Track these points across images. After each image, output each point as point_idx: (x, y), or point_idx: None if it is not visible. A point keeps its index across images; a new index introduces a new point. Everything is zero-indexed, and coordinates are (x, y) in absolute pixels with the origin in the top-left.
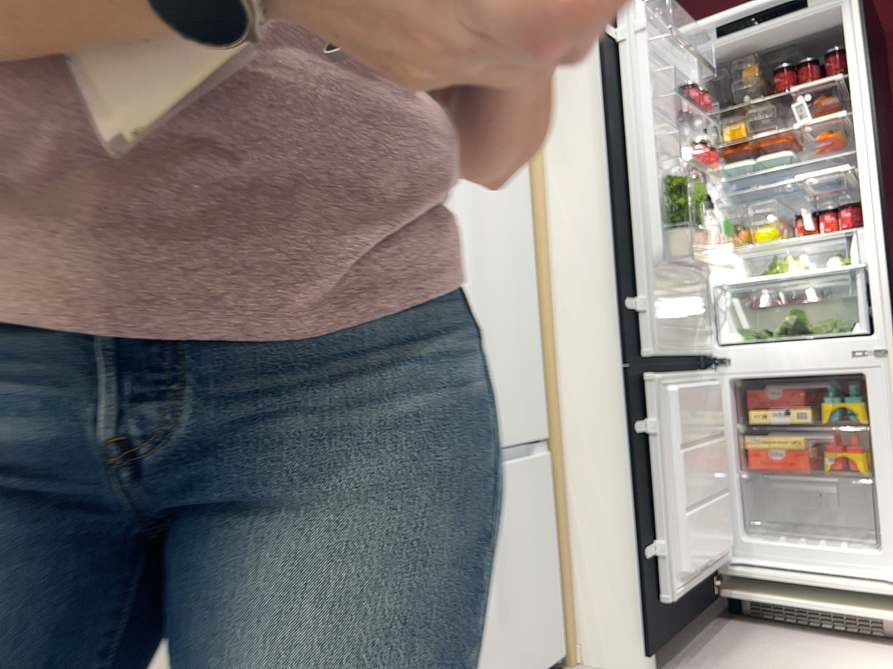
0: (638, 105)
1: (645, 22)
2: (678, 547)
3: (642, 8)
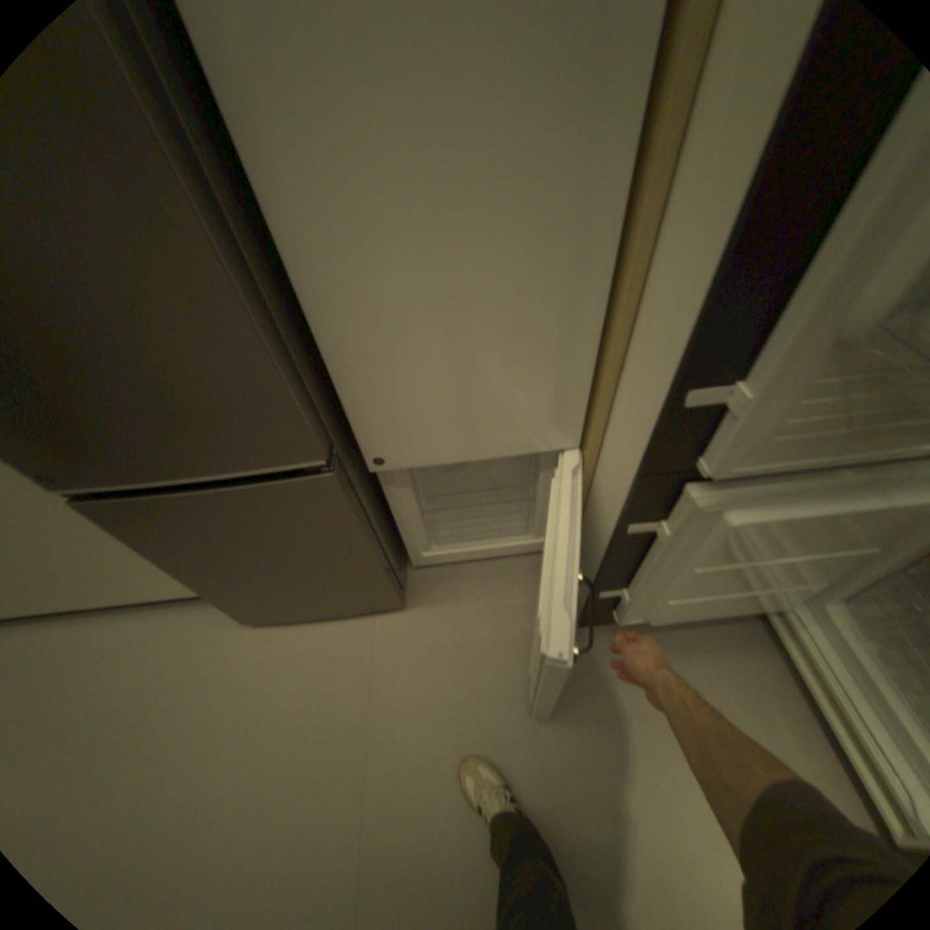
0: None
1: None
2: (647, 604)
3: None
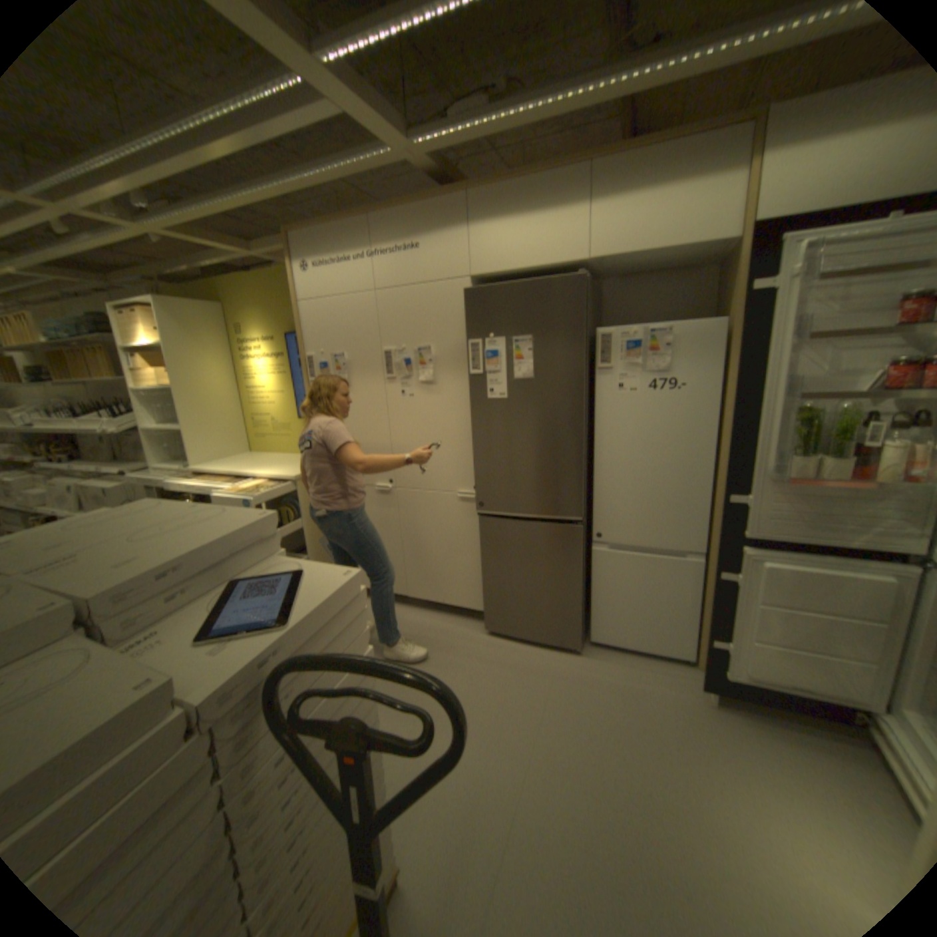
0: (779, 347)
1: (801, 269)
2: (747, 658)
3: (804, 253)
